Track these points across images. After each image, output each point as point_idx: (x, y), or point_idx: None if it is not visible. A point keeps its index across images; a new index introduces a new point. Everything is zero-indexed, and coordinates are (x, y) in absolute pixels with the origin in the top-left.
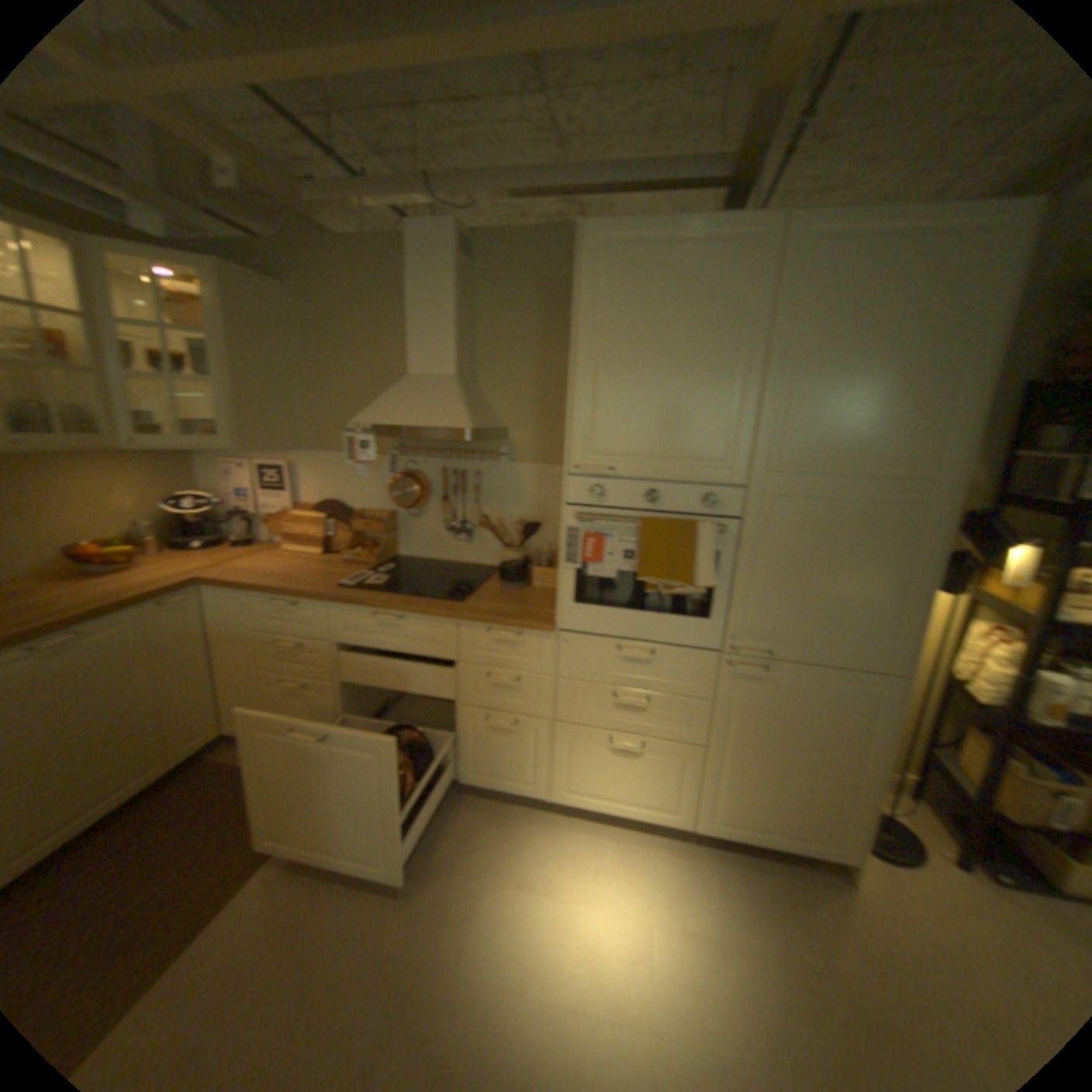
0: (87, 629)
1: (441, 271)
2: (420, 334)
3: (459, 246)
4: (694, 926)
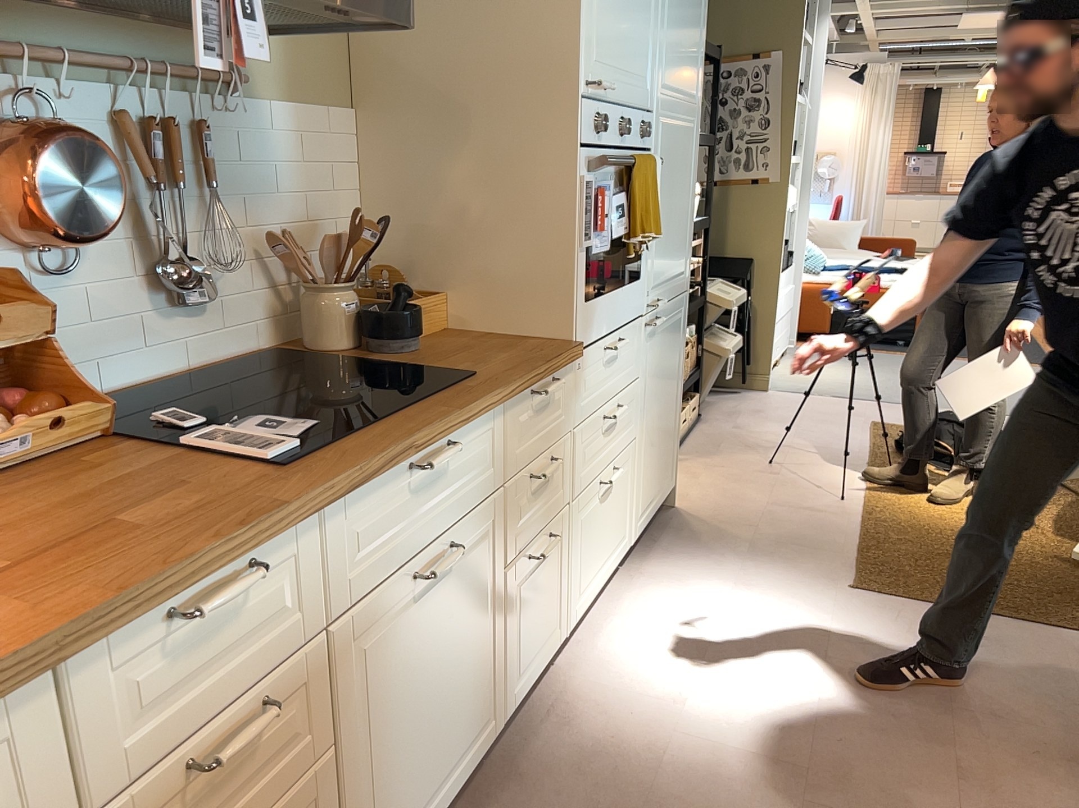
0: None
1: None
2: None
3: None
4: (716, 592)
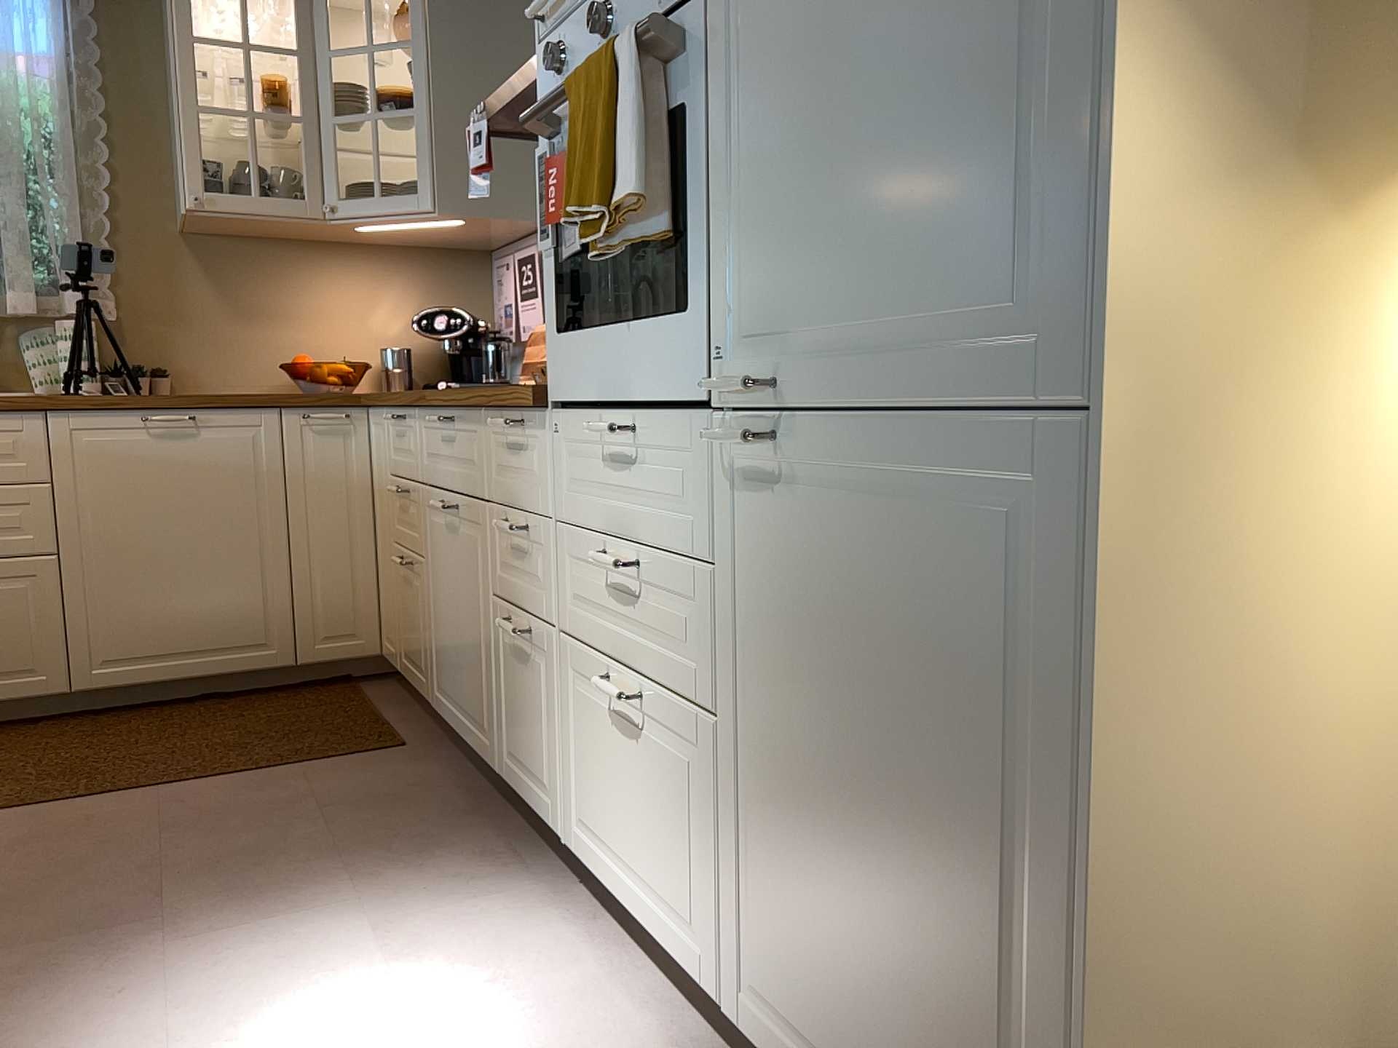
0: (203, 416)
1: None
2: None
3: None
4: None
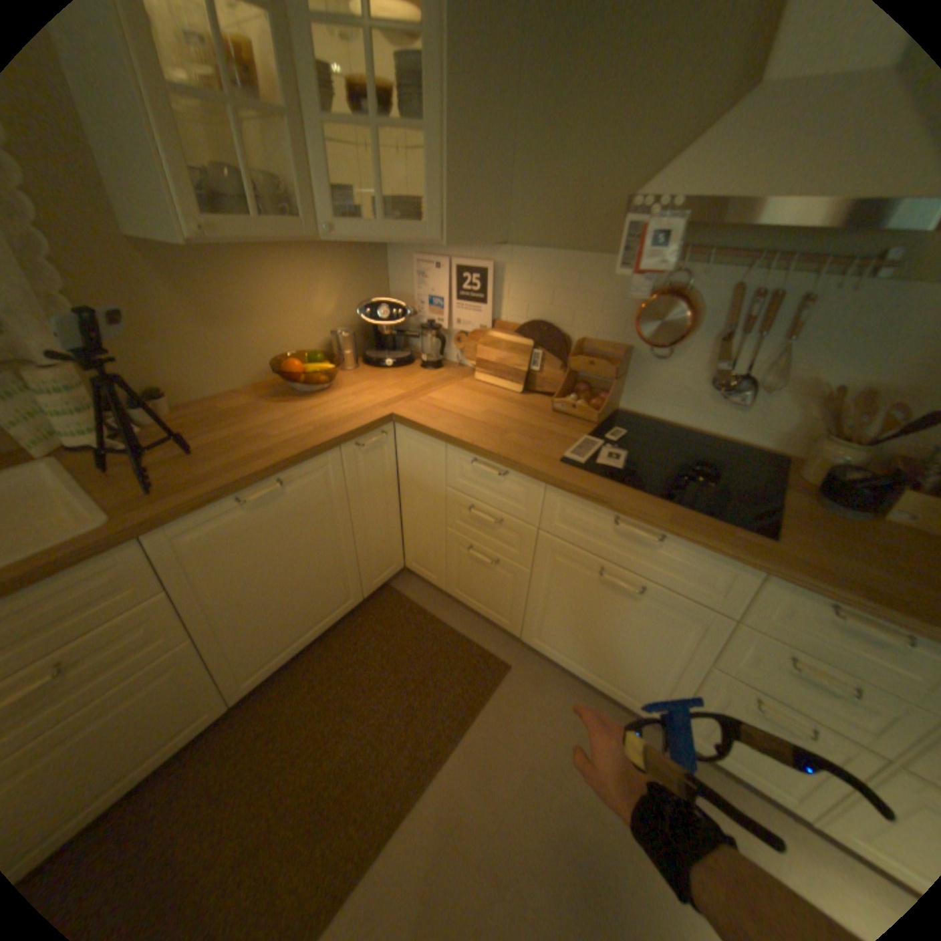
0: (285, 475)
1: None
2: None
3: None
4: None
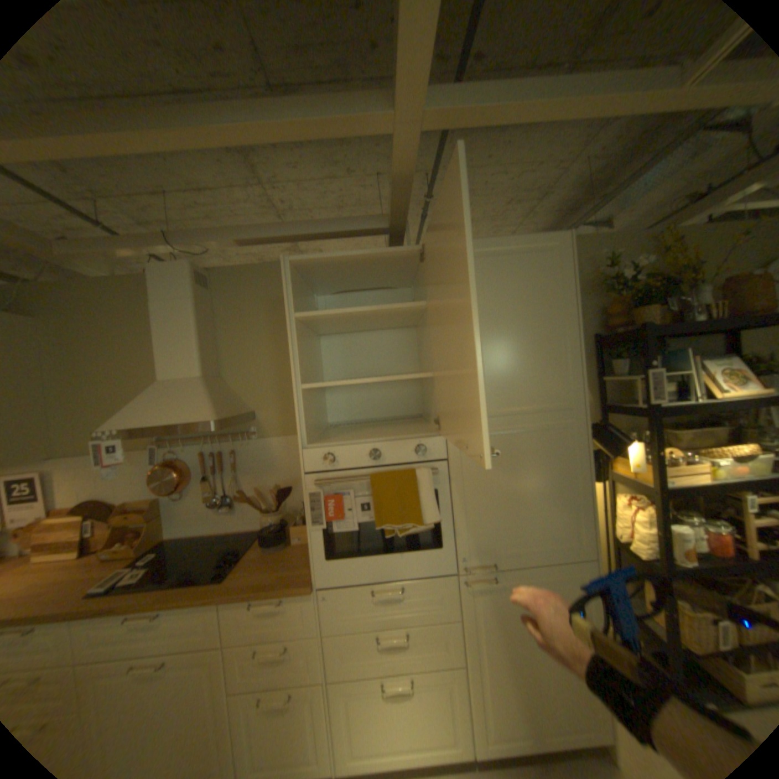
0: None
1: (178, 299)
2: (163, 348)
3: (192, 280)
4: None
